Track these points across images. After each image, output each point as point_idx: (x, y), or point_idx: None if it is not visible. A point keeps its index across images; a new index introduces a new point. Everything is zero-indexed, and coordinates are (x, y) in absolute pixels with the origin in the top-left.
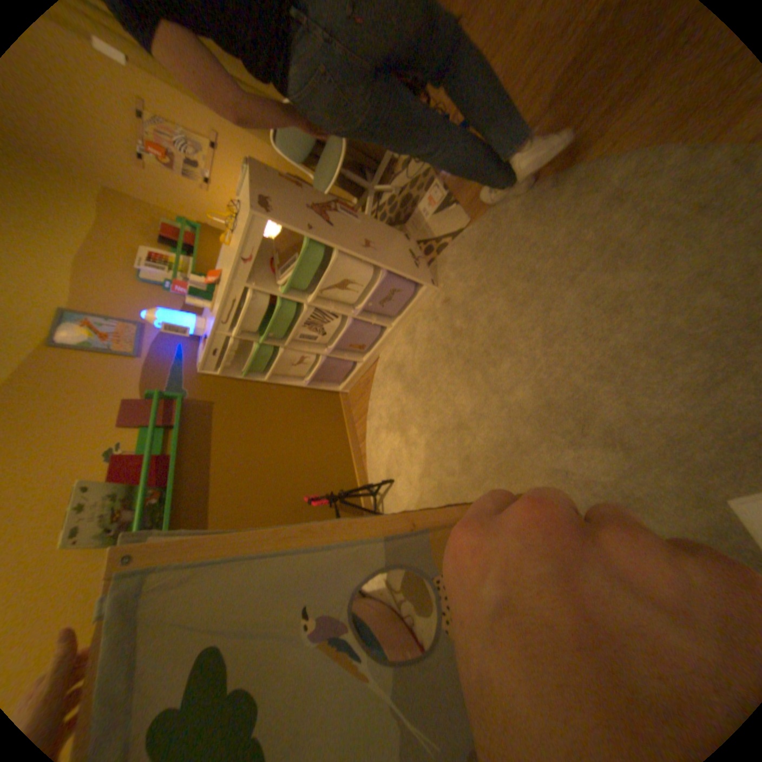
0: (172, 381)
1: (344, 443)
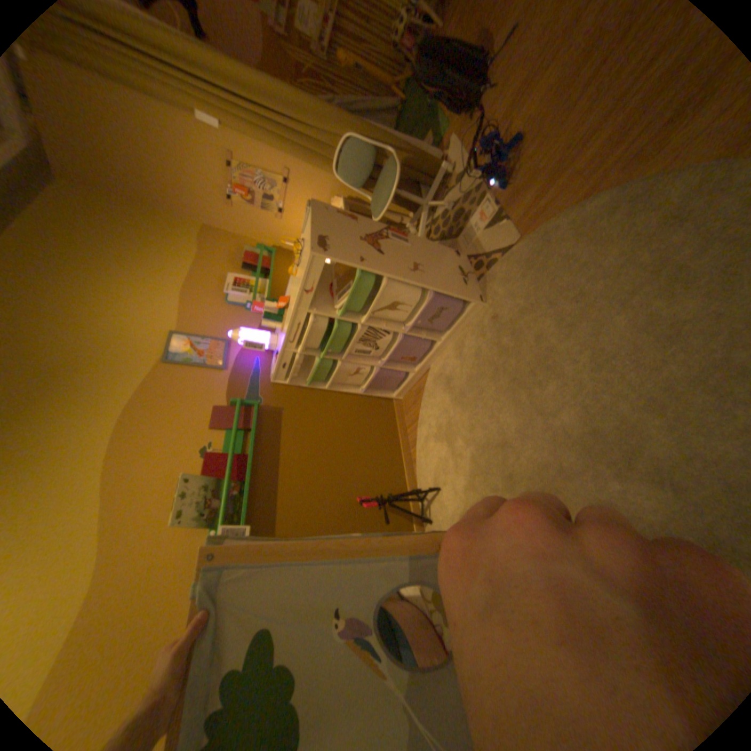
0: (250, 390)
1: (396, 448)
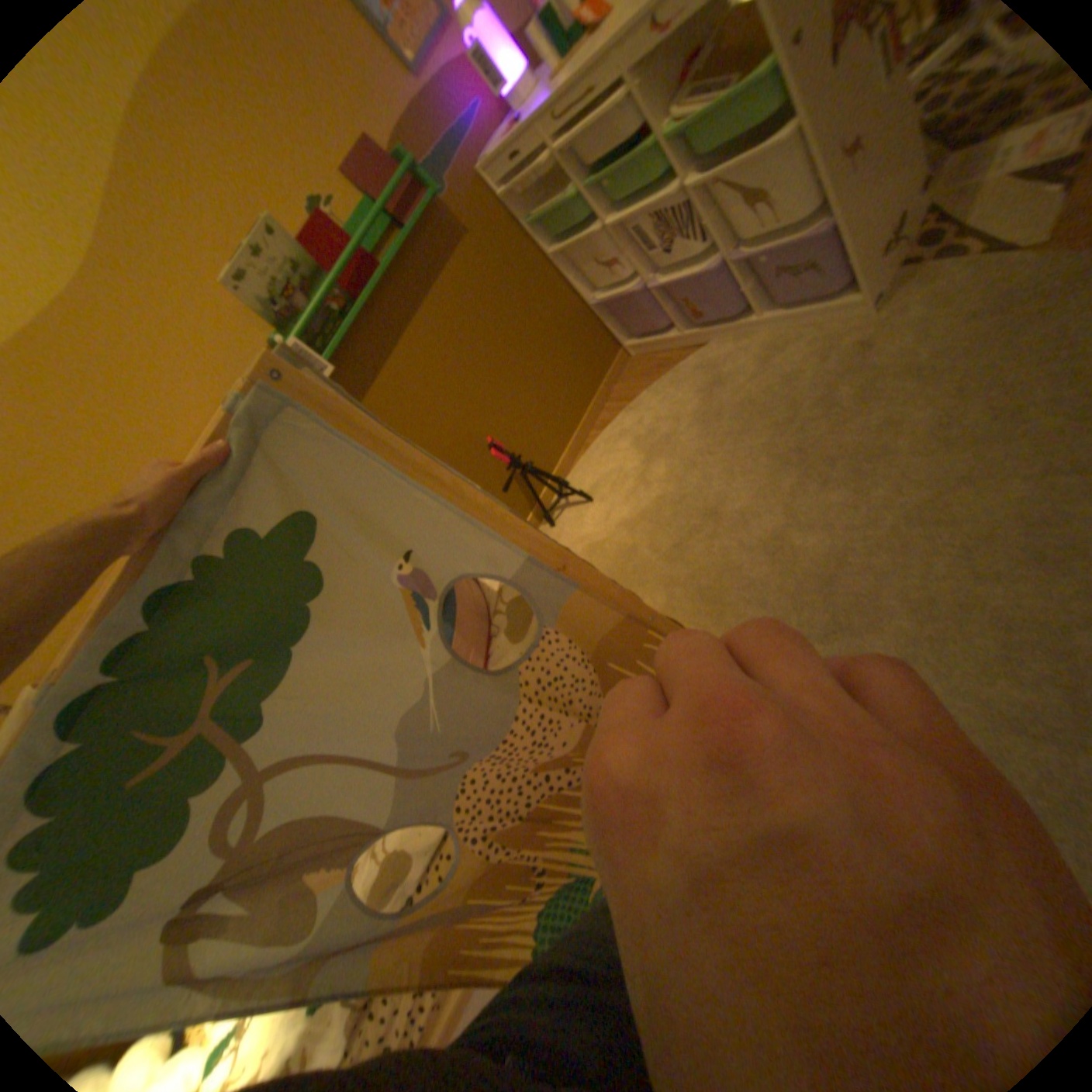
0: (434, 153)
1: (576, 412)
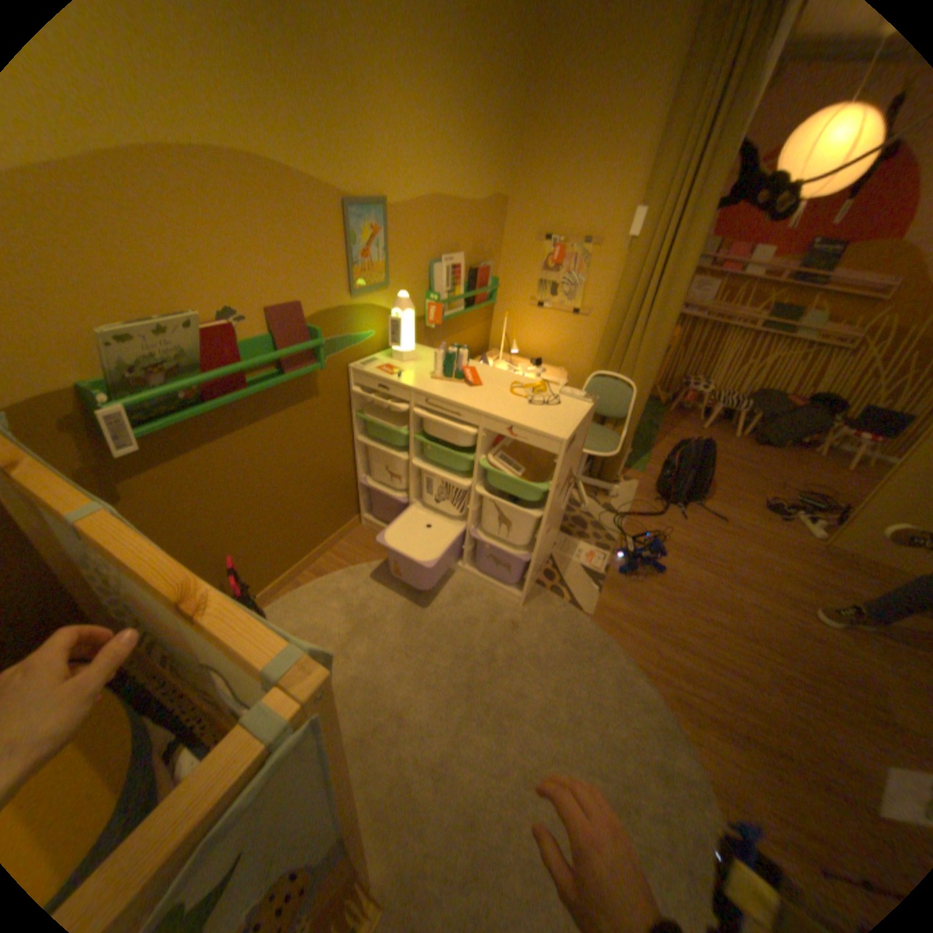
0: (331, 343)
1: (302, 552)
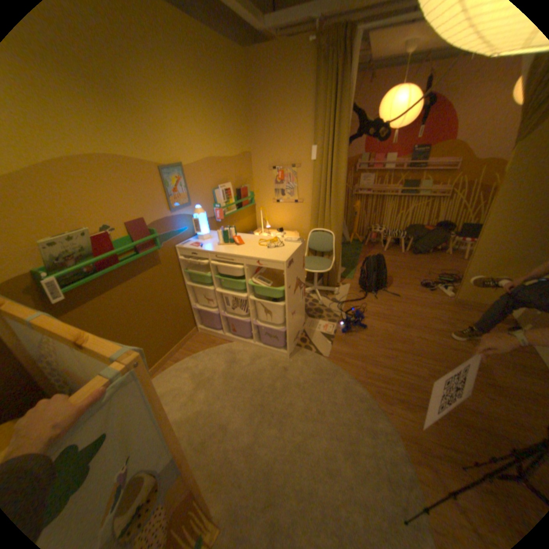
0: (163, 235)
1: (165, 350)
